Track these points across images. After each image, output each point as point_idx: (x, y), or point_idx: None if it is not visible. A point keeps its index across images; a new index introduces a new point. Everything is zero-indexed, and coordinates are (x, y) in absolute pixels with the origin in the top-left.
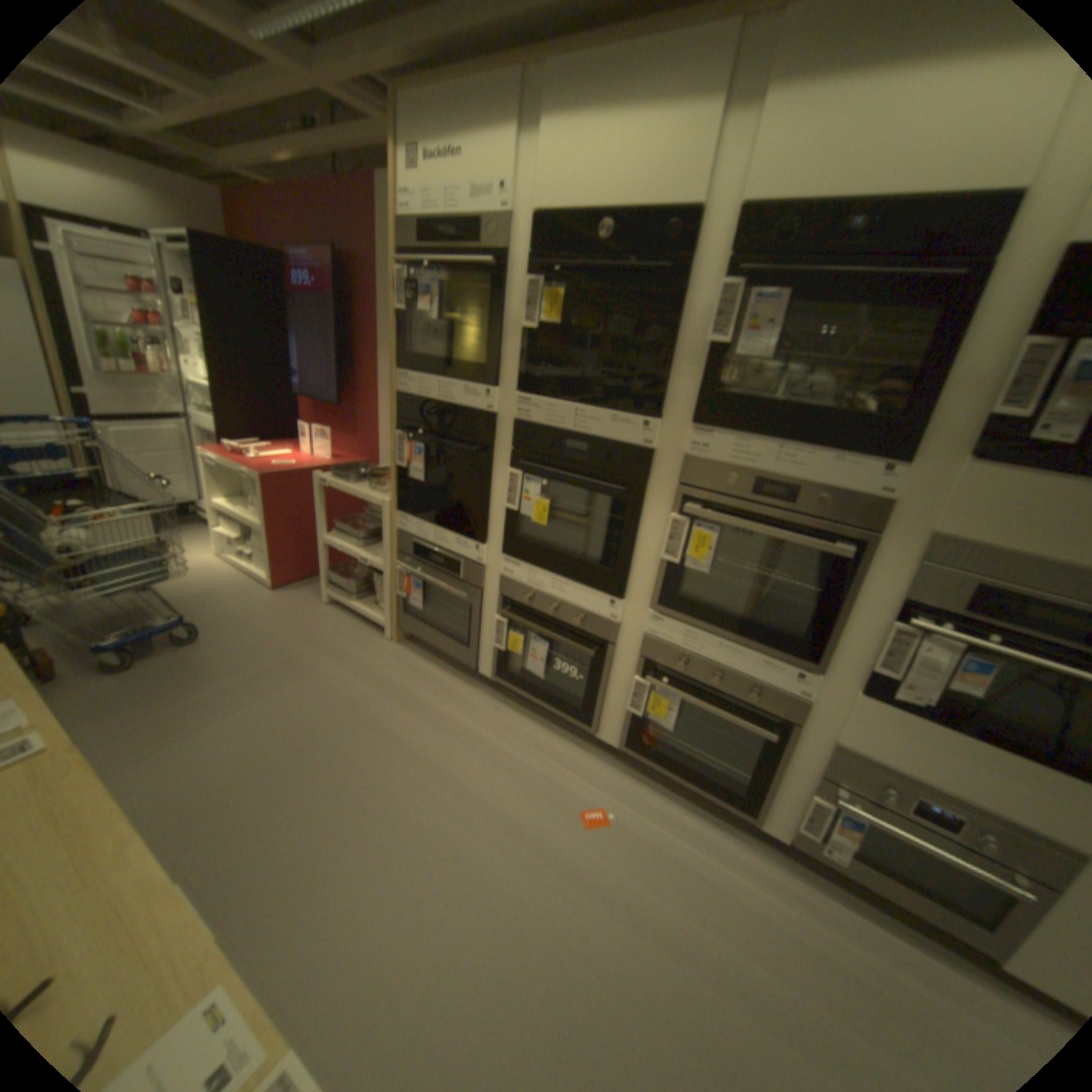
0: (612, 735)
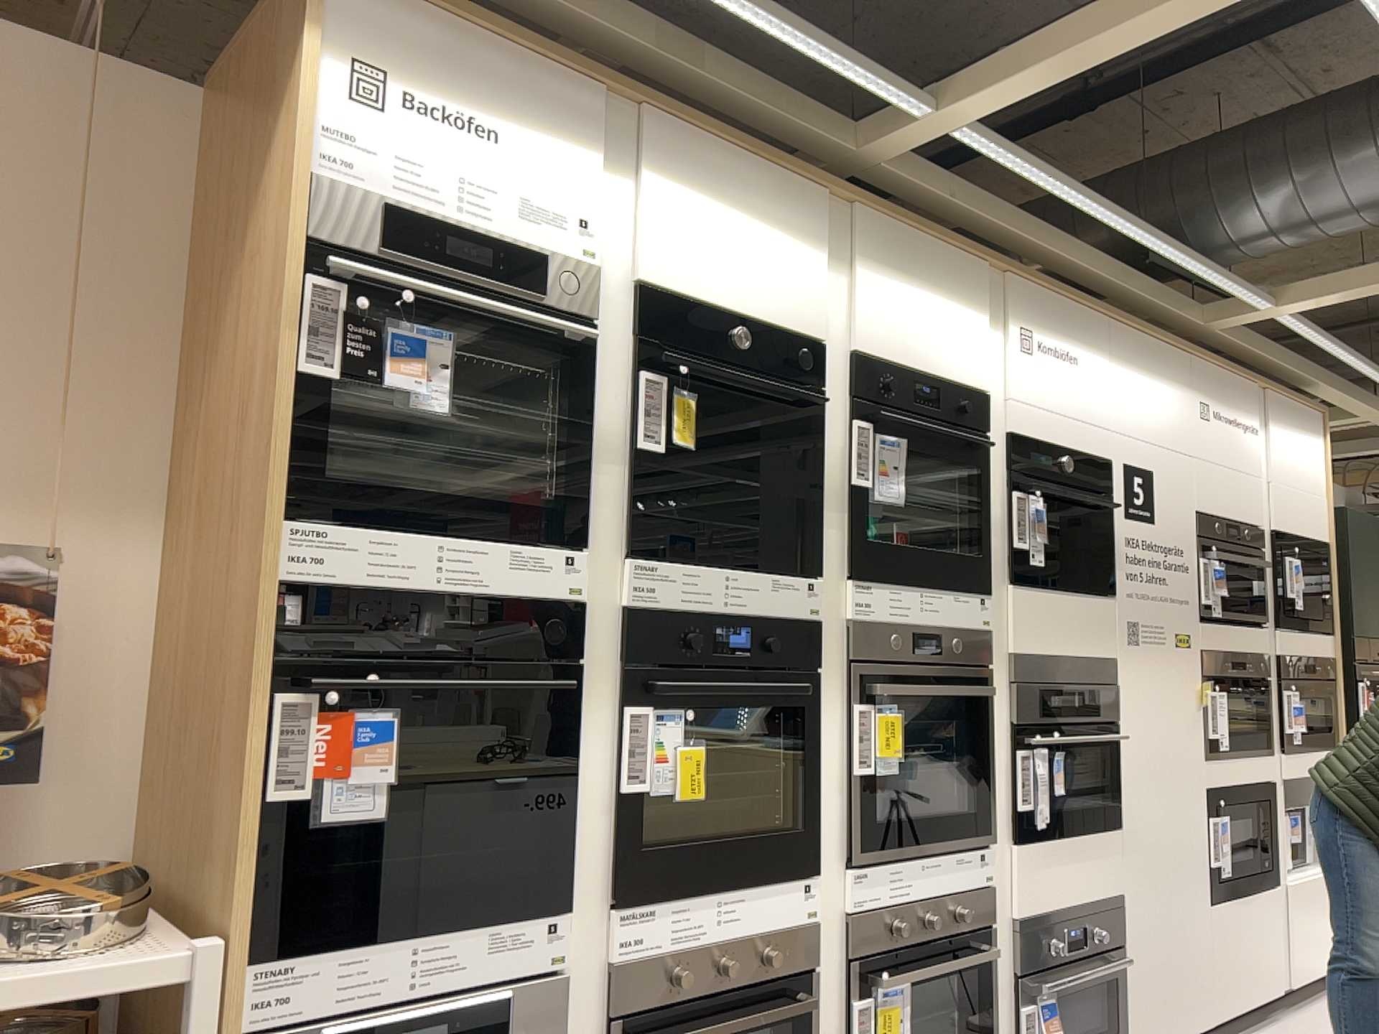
0: None
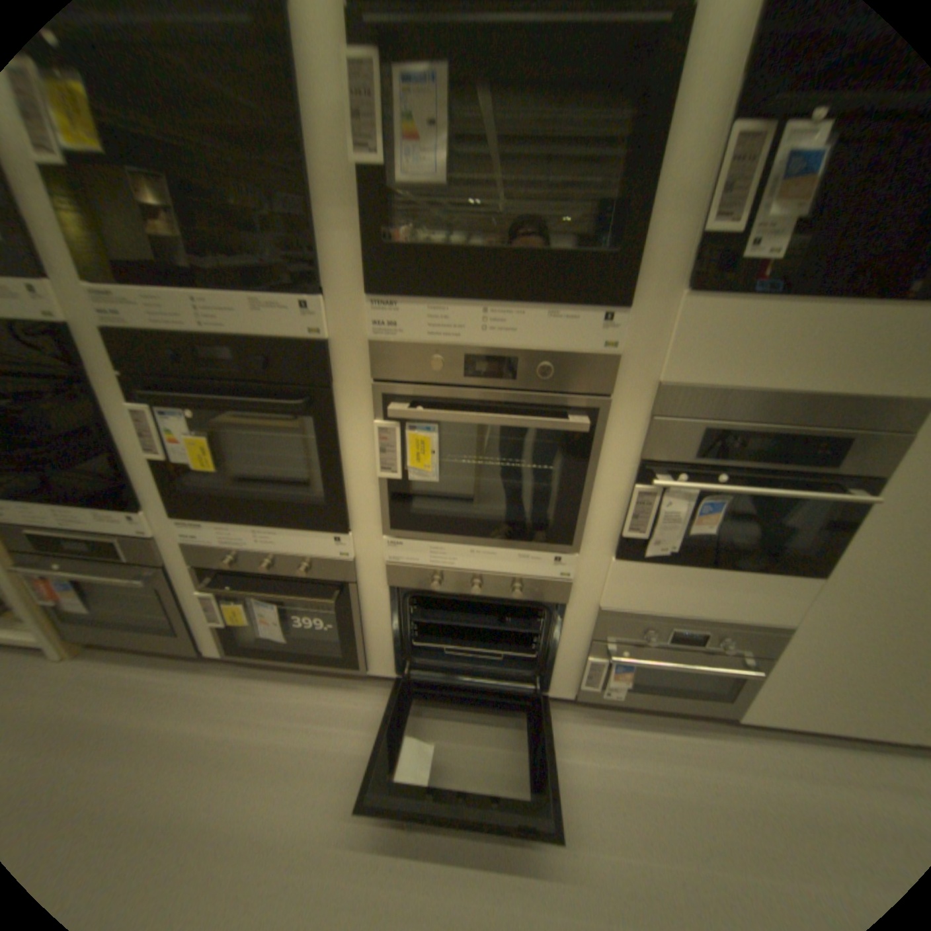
0: (382, 666)
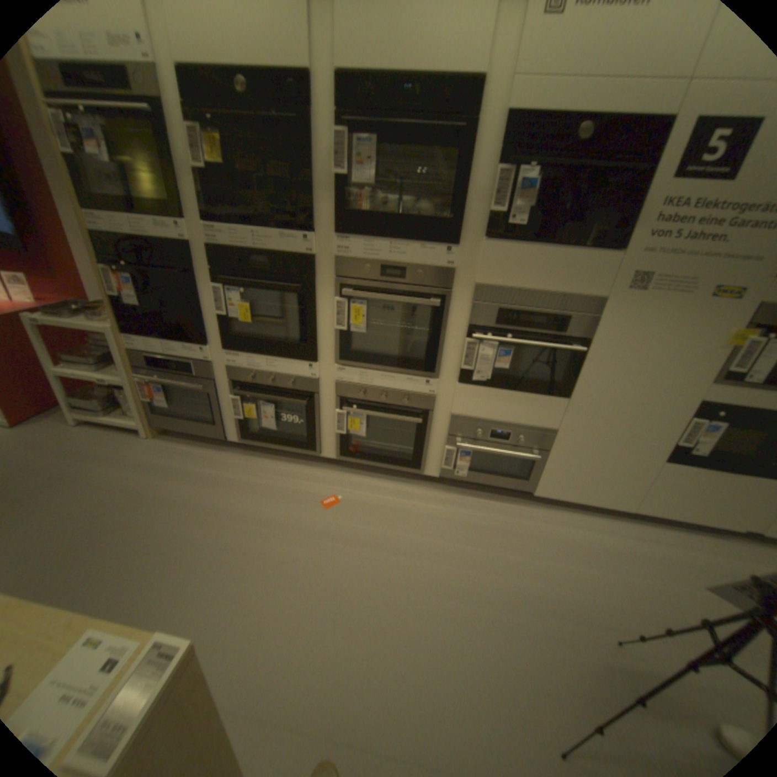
0: (330, 451)
